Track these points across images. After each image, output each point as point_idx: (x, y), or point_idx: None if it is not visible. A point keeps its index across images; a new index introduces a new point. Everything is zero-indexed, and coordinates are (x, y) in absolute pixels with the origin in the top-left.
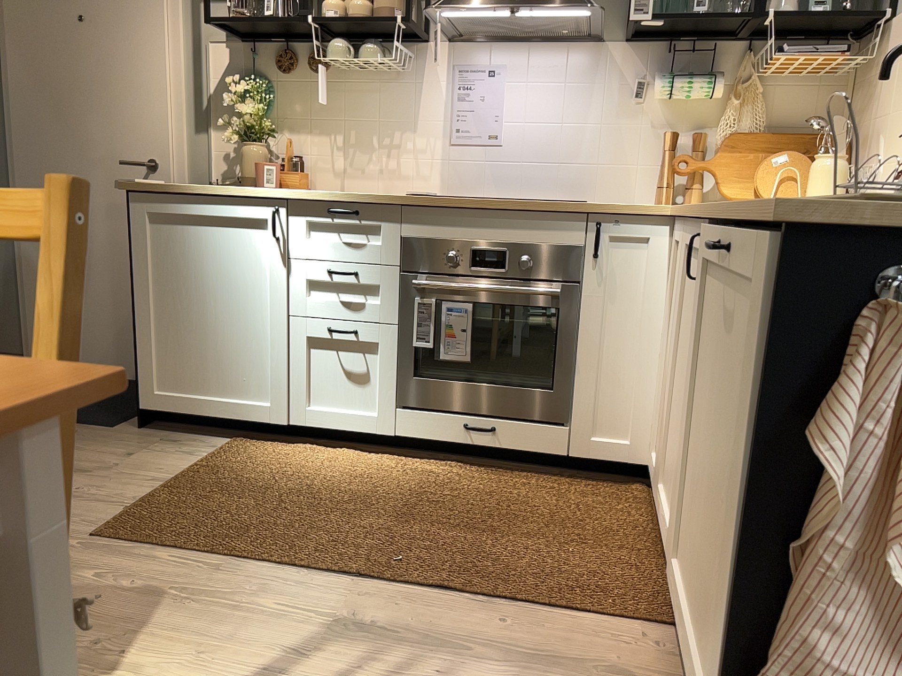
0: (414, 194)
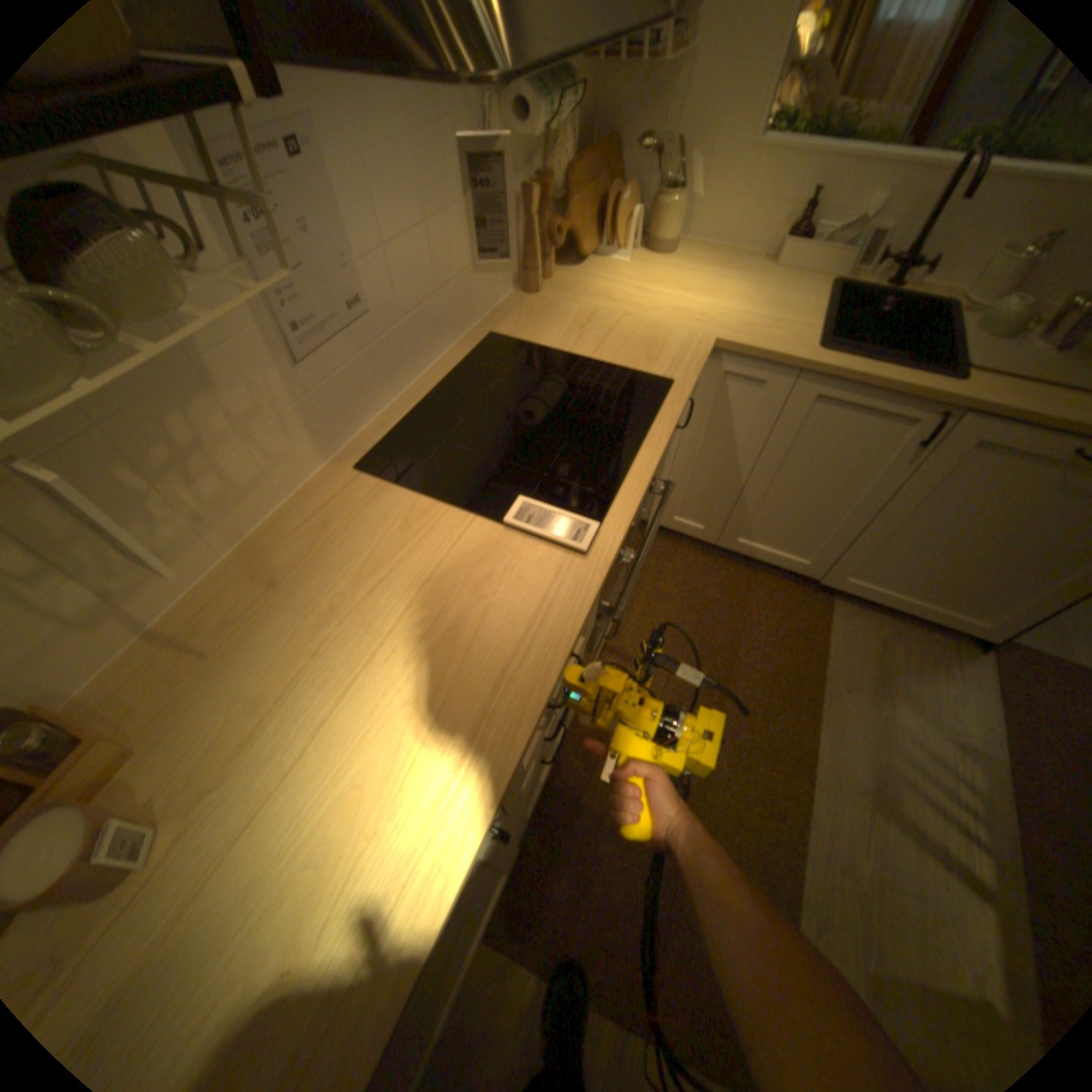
0: (587, 542)
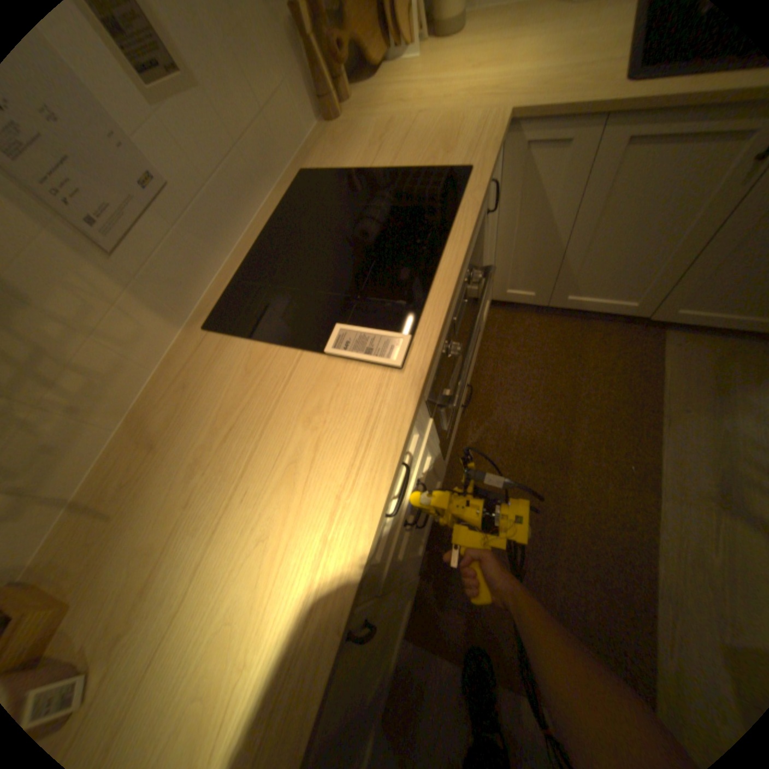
0: (404, 355)
